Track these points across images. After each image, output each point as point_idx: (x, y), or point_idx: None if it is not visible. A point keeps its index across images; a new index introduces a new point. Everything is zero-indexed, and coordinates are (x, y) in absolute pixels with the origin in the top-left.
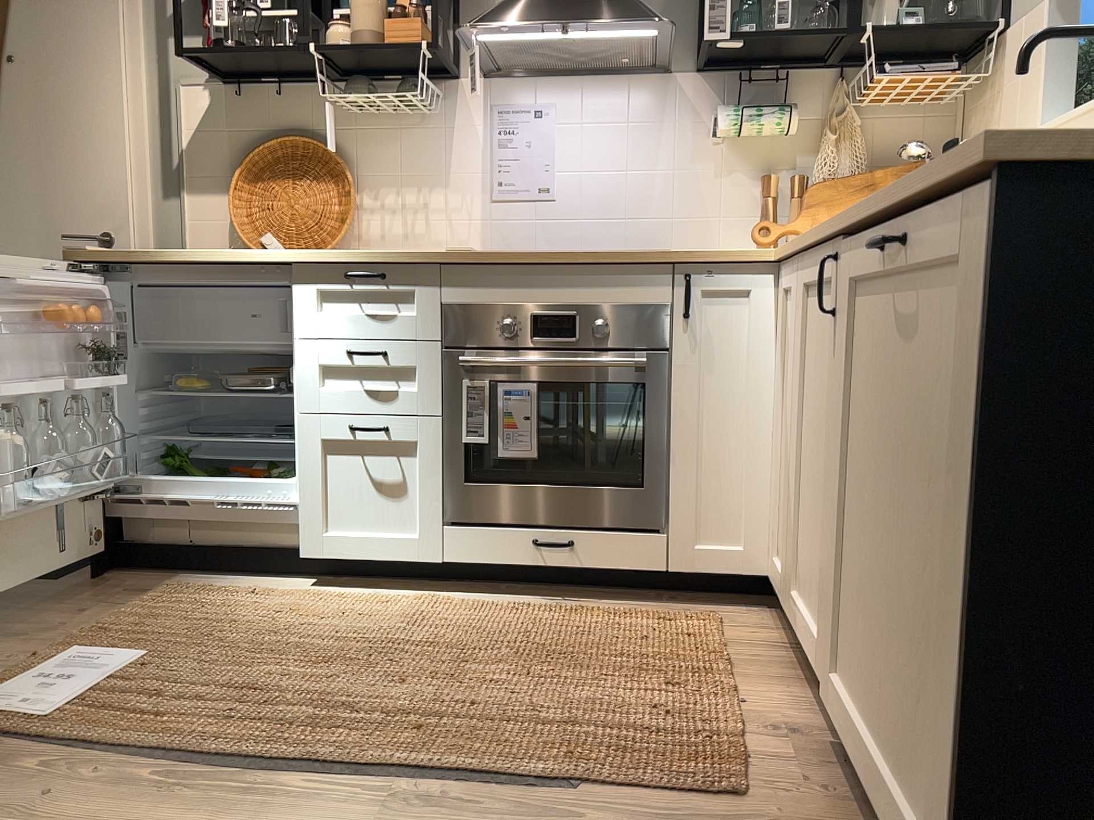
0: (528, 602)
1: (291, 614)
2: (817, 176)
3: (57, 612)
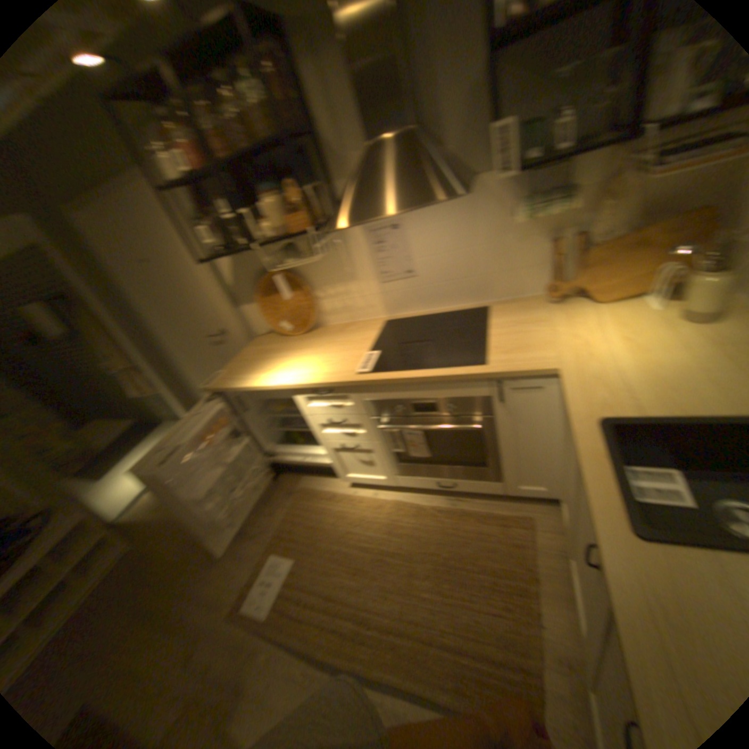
0: (437, 499)
1: (339, 519)
2: (596, 225)
3: (261, 514)
